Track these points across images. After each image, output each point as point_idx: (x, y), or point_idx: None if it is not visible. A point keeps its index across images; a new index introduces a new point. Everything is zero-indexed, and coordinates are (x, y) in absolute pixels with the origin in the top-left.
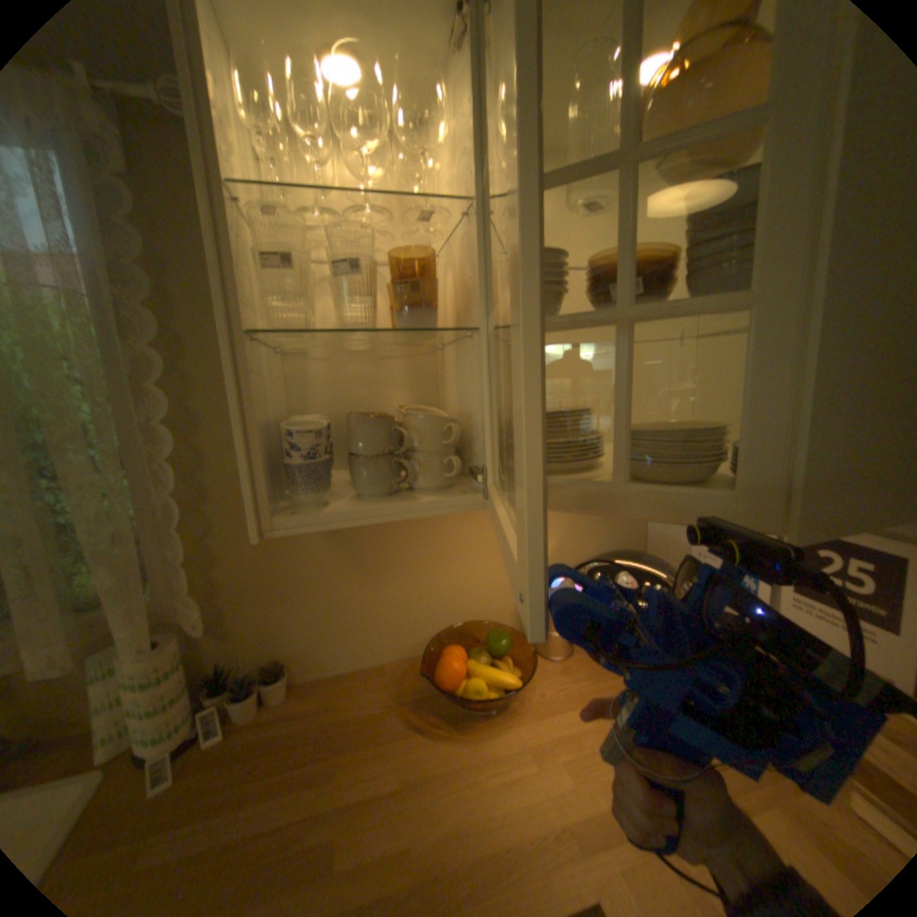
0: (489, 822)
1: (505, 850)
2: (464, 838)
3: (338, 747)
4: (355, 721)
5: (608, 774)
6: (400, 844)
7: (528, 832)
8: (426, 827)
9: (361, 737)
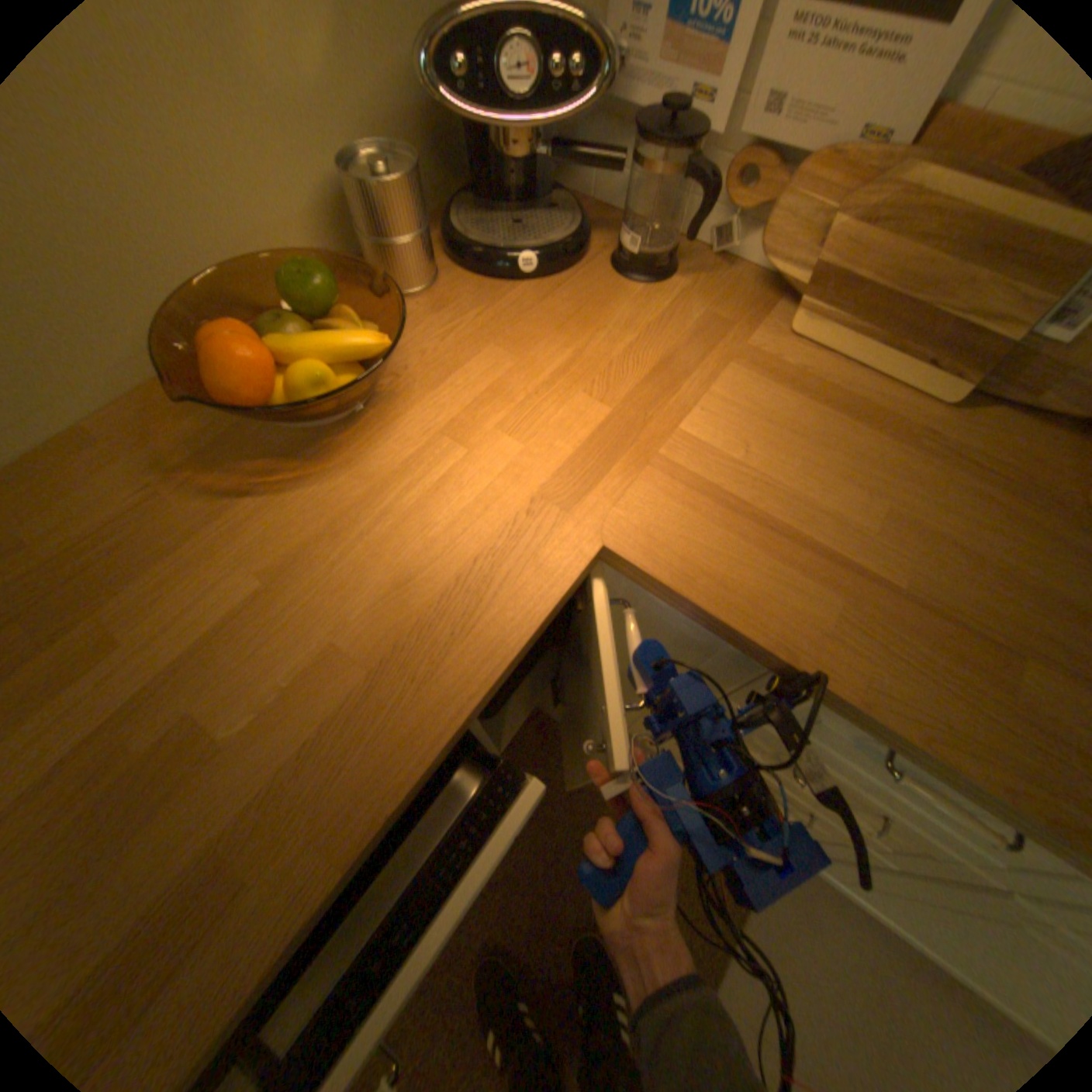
0: (430, 544)
1: (469, 560)
2: (406, 581)
3: (81, 595)
4: (85, 540)
5: (555, 410)
6: (311, 645)
7: (489, 525)
8: (340, 603)
9: (119, 556)
